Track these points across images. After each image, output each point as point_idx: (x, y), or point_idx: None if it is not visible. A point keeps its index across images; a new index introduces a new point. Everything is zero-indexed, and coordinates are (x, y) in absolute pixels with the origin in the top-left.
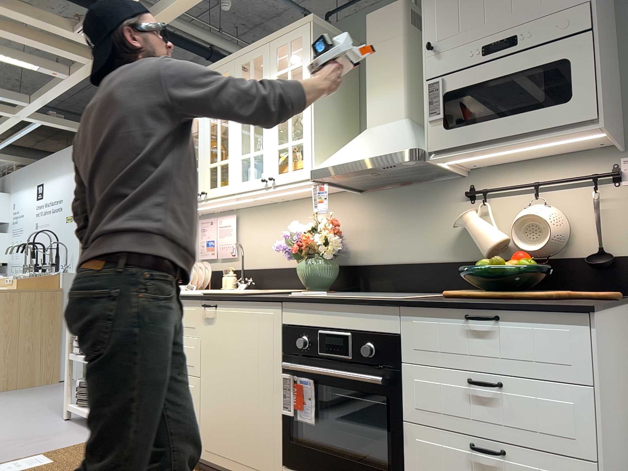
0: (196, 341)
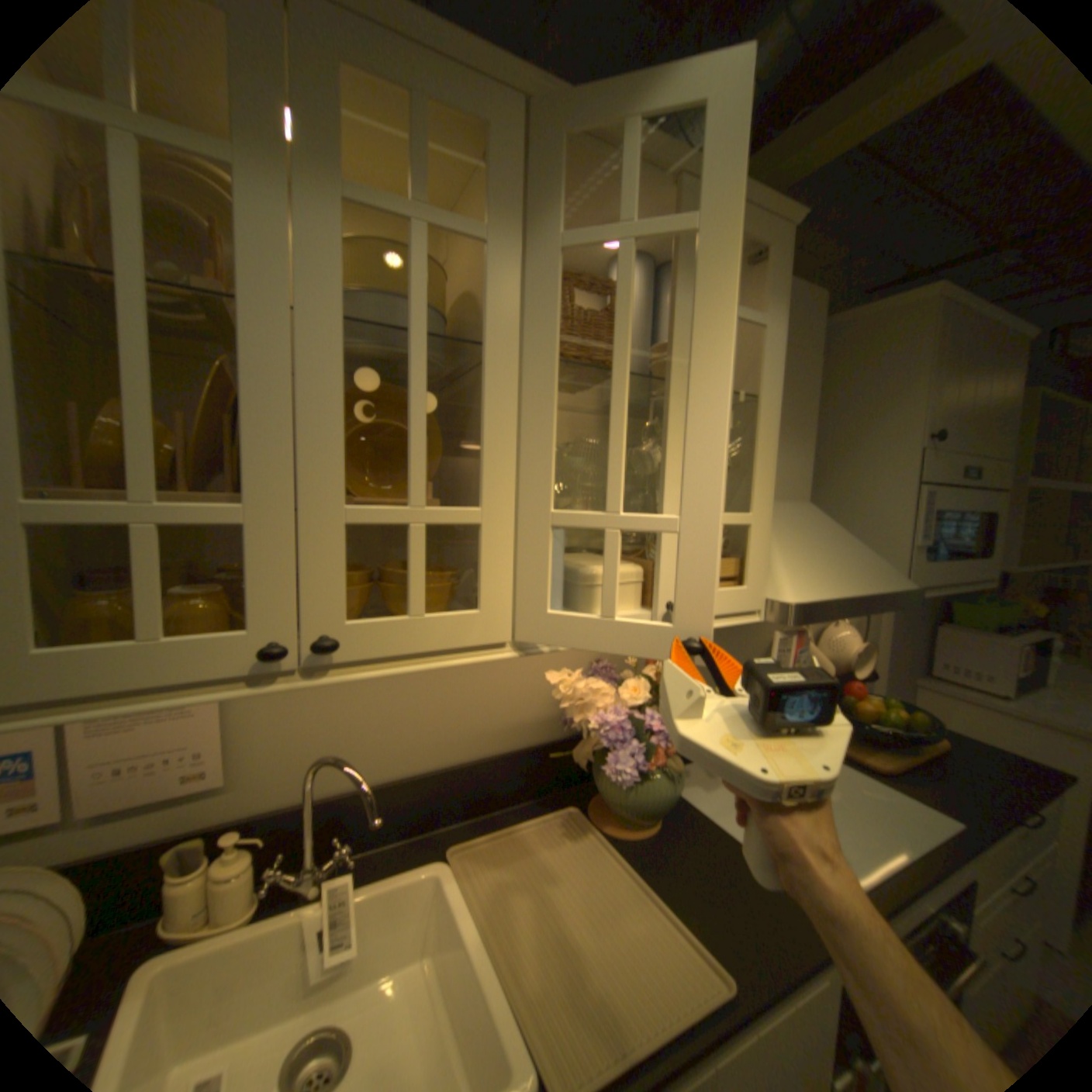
0: None
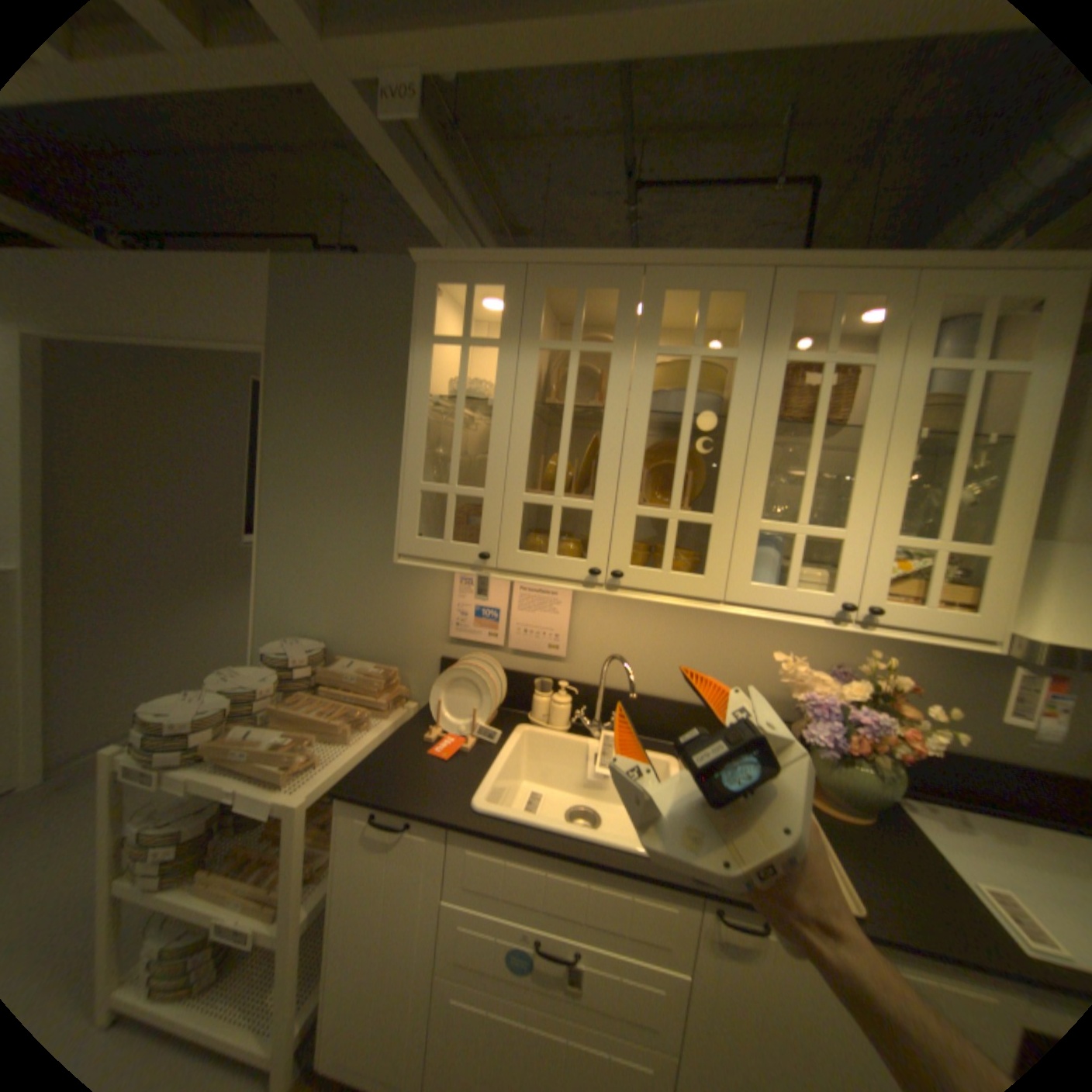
0: (674, 981)
